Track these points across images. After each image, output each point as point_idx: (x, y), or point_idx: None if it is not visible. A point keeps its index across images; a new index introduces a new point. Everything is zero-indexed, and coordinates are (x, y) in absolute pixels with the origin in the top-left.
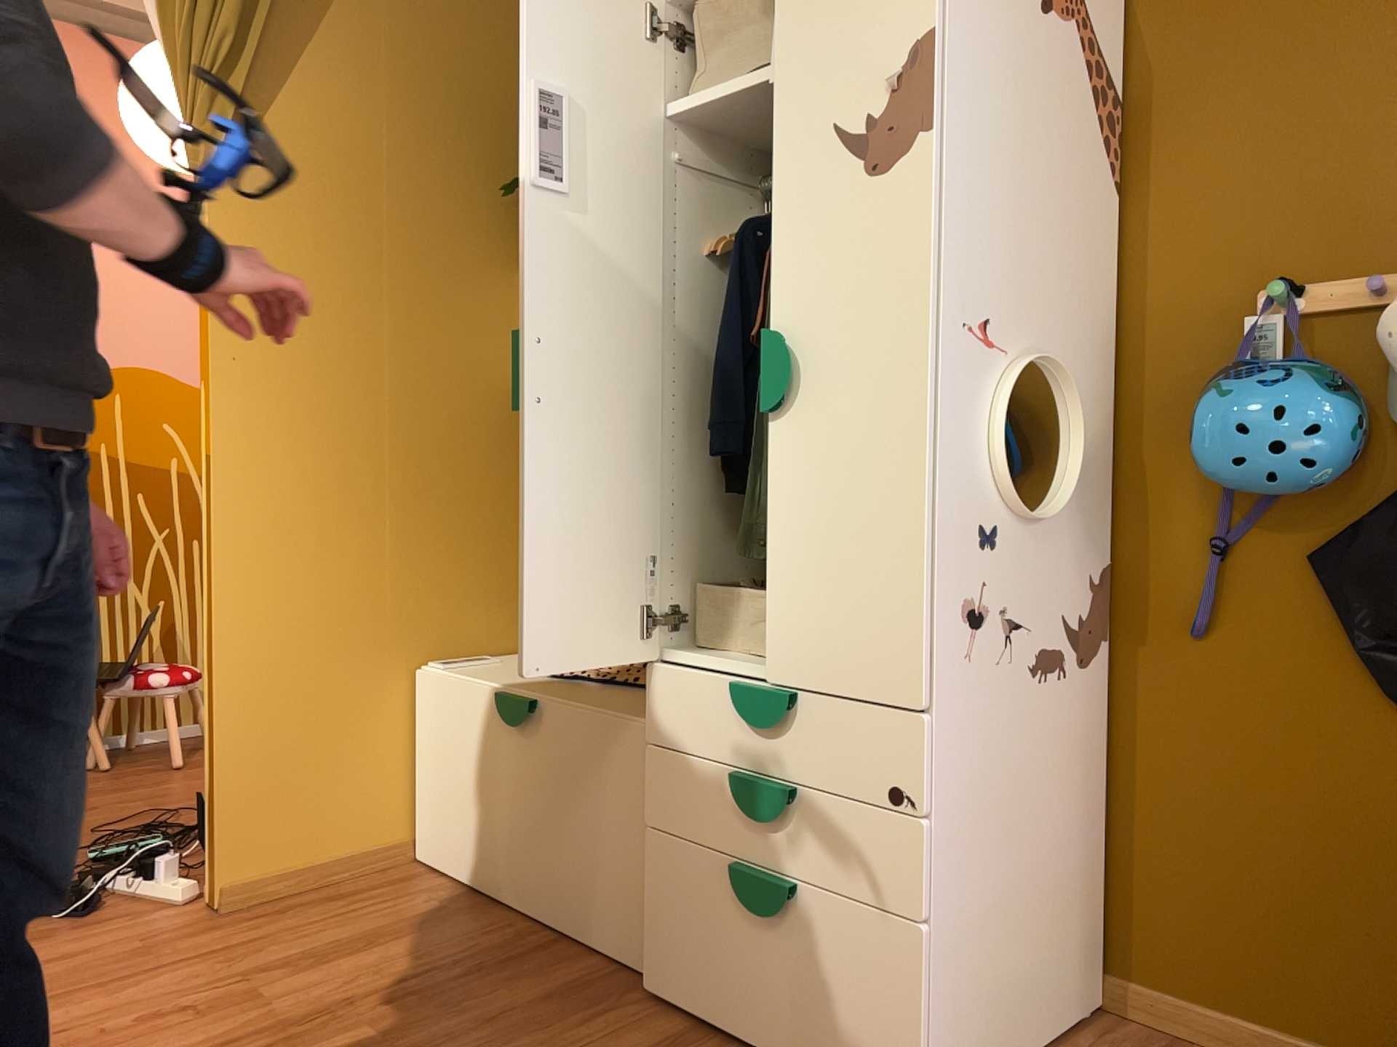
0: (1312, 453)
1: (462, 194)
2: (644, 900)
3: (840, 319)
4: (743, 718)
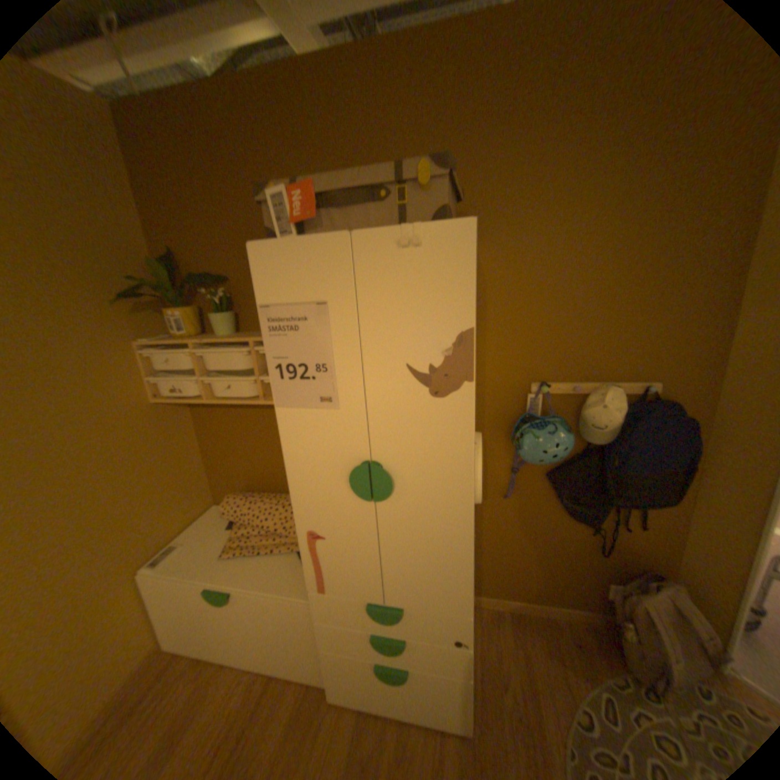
0: (563, 455)
1: (75, 306)
2: (322, 675)
3: (417, 463)
4: (375, 621)
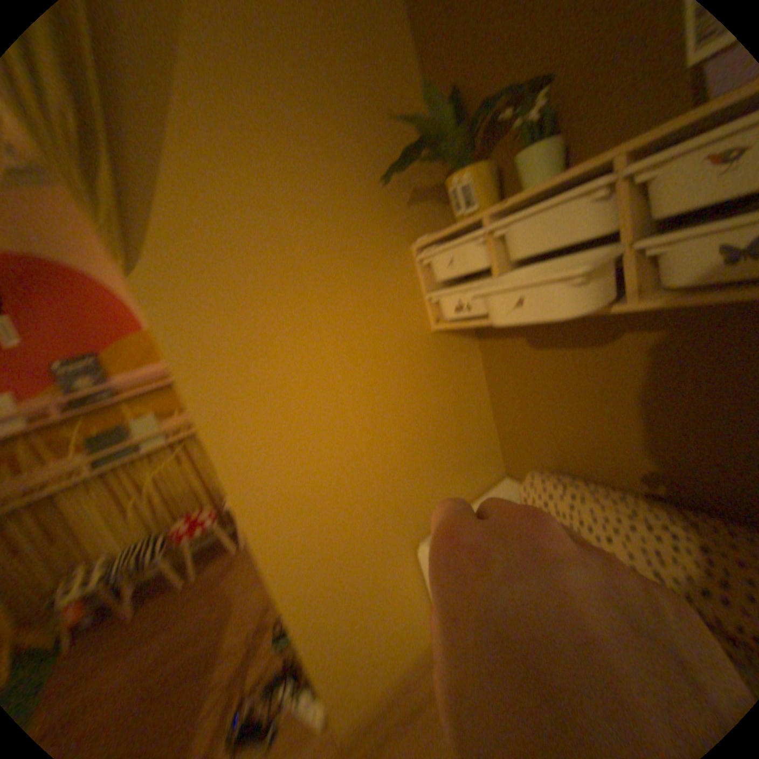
0: None
1: (350, 194)
2: None
3: None
4: None
